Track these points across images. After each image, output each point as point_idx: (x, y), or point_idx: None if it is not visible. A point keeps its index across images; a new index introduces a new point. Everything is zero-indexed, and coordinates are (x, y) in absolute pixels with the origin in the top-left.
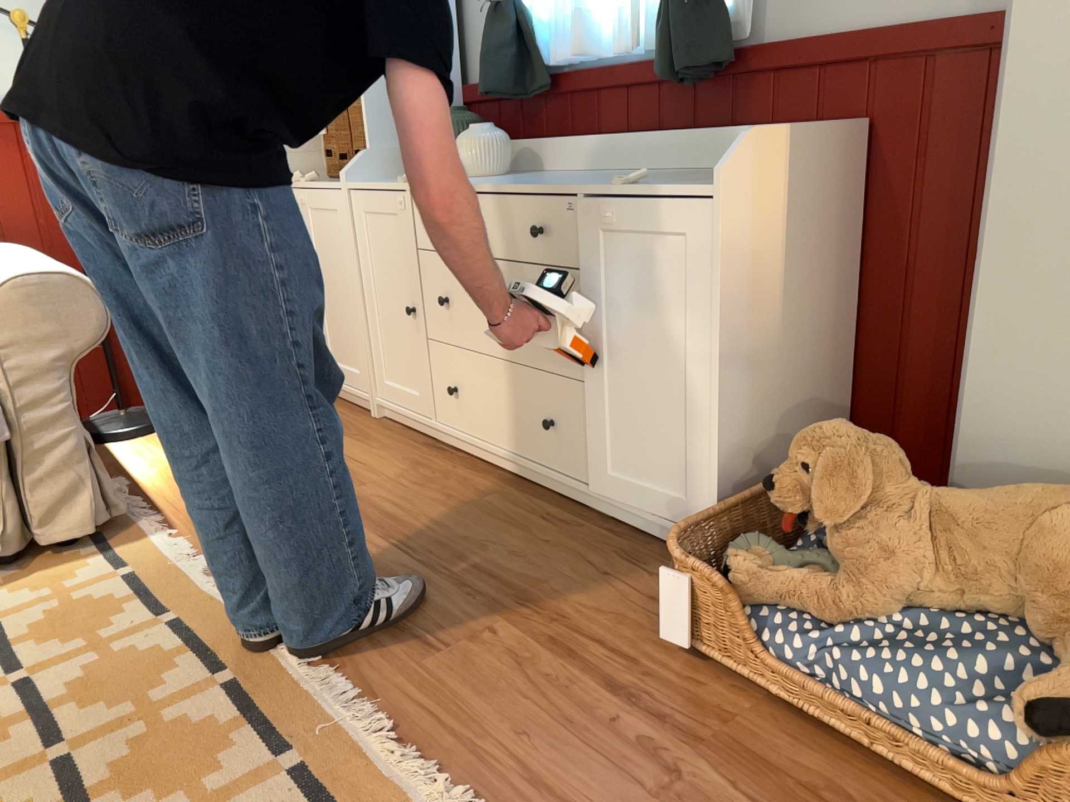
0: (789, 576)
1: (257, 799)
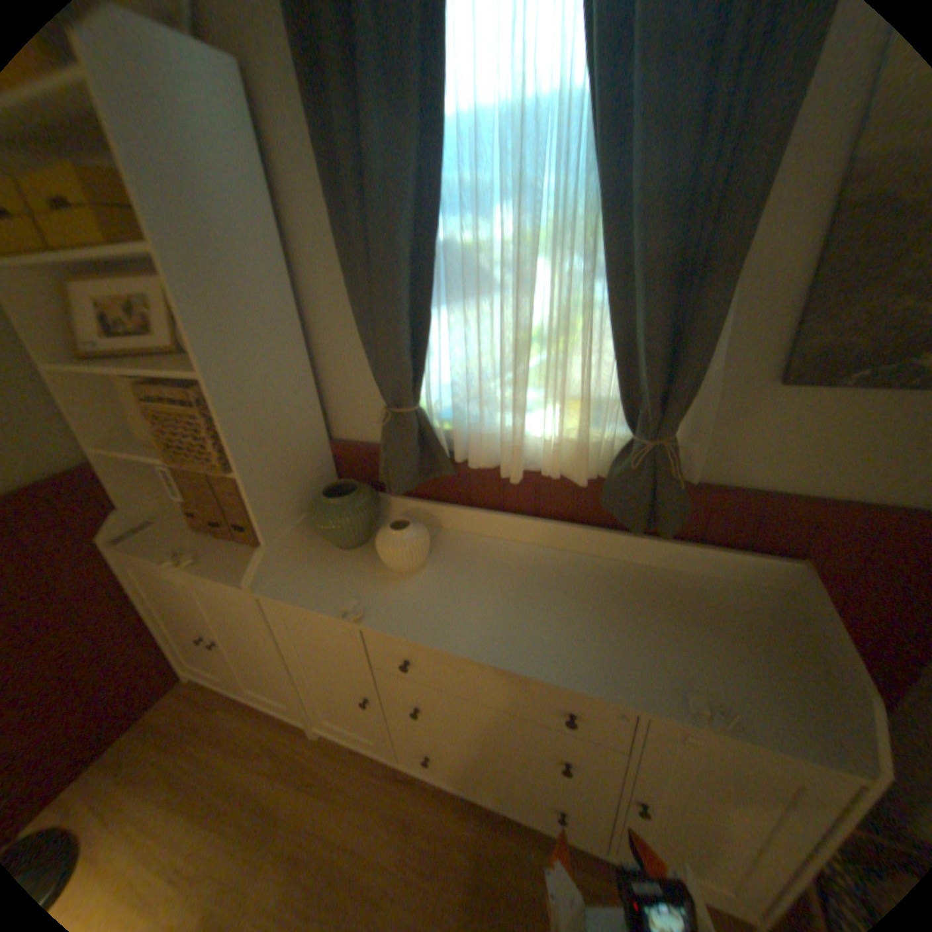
0: None
1: None
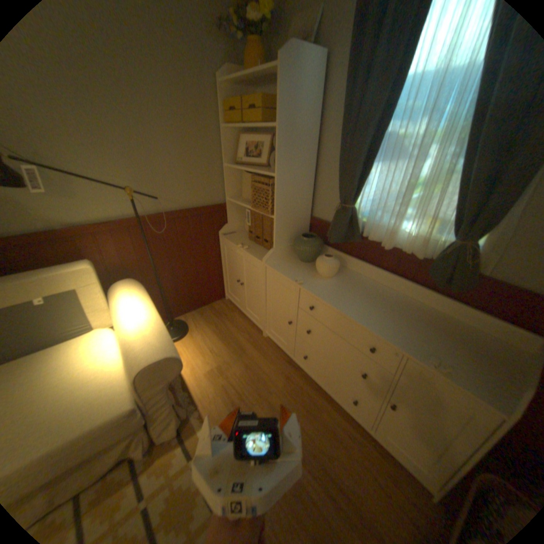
0: None
1: None
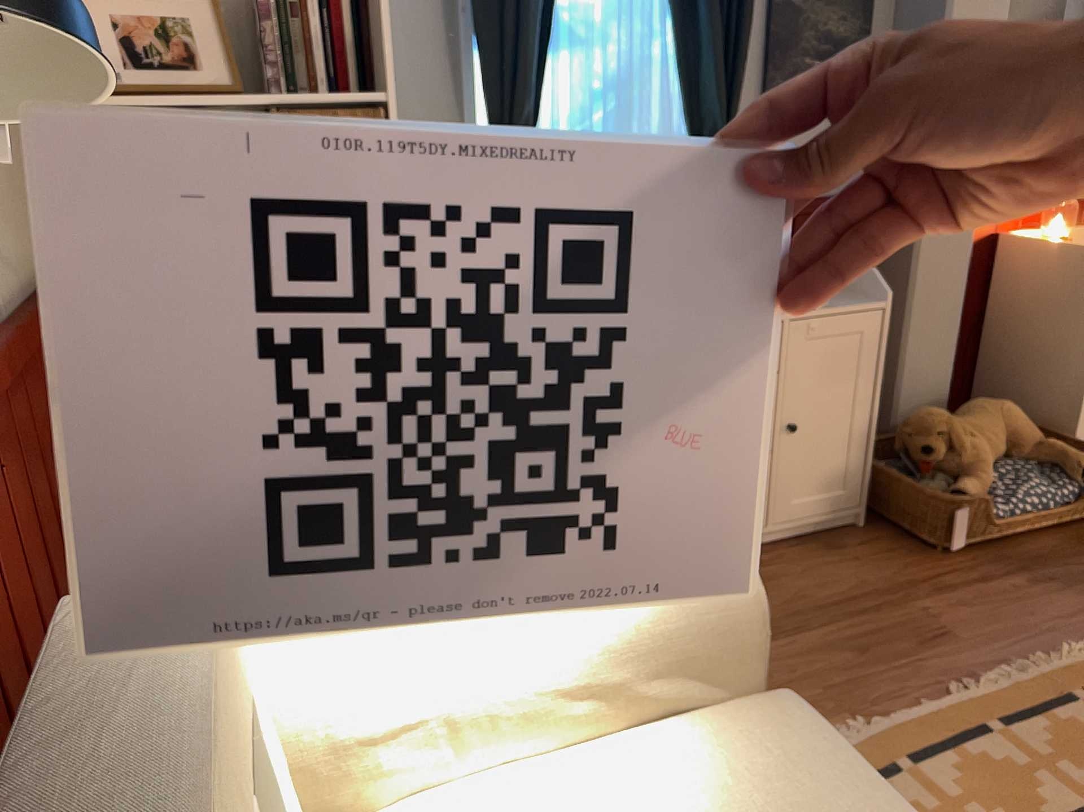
0: (968, 485)
1: None
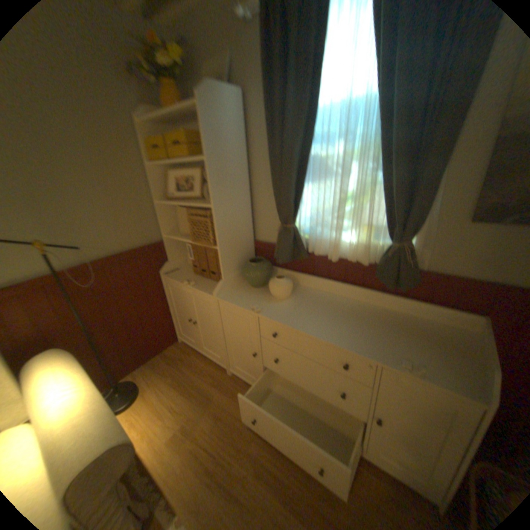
0: None
1: None
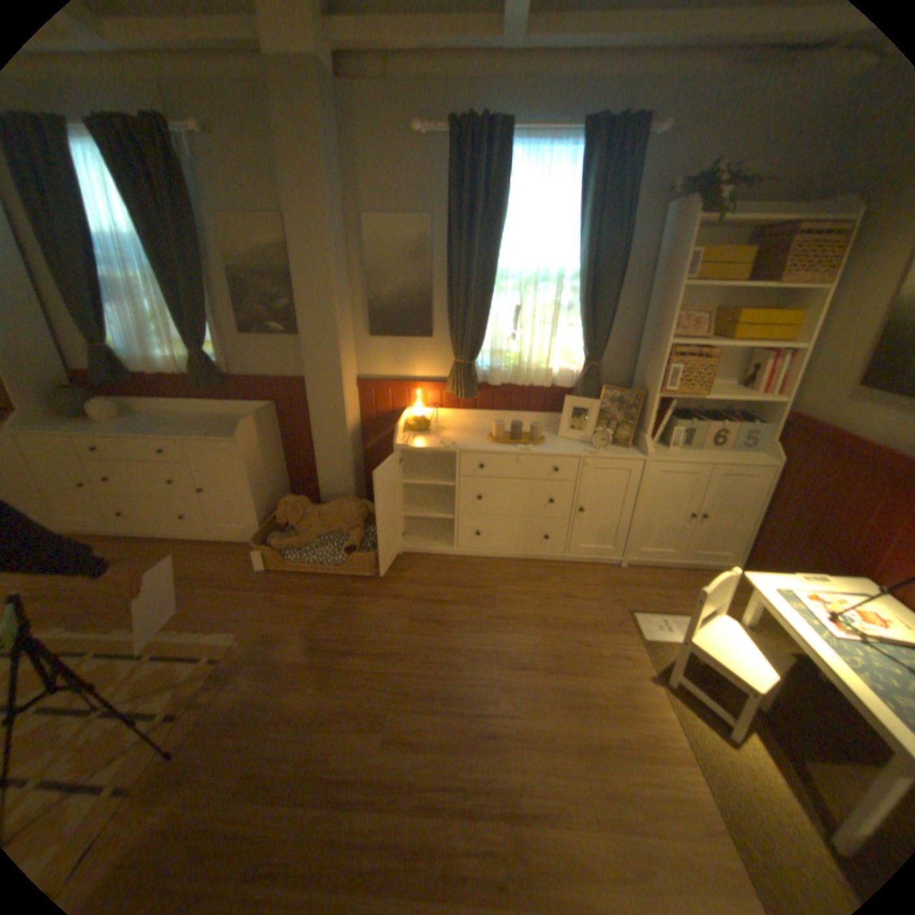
0: (287, 541)
1: (142, 671)
